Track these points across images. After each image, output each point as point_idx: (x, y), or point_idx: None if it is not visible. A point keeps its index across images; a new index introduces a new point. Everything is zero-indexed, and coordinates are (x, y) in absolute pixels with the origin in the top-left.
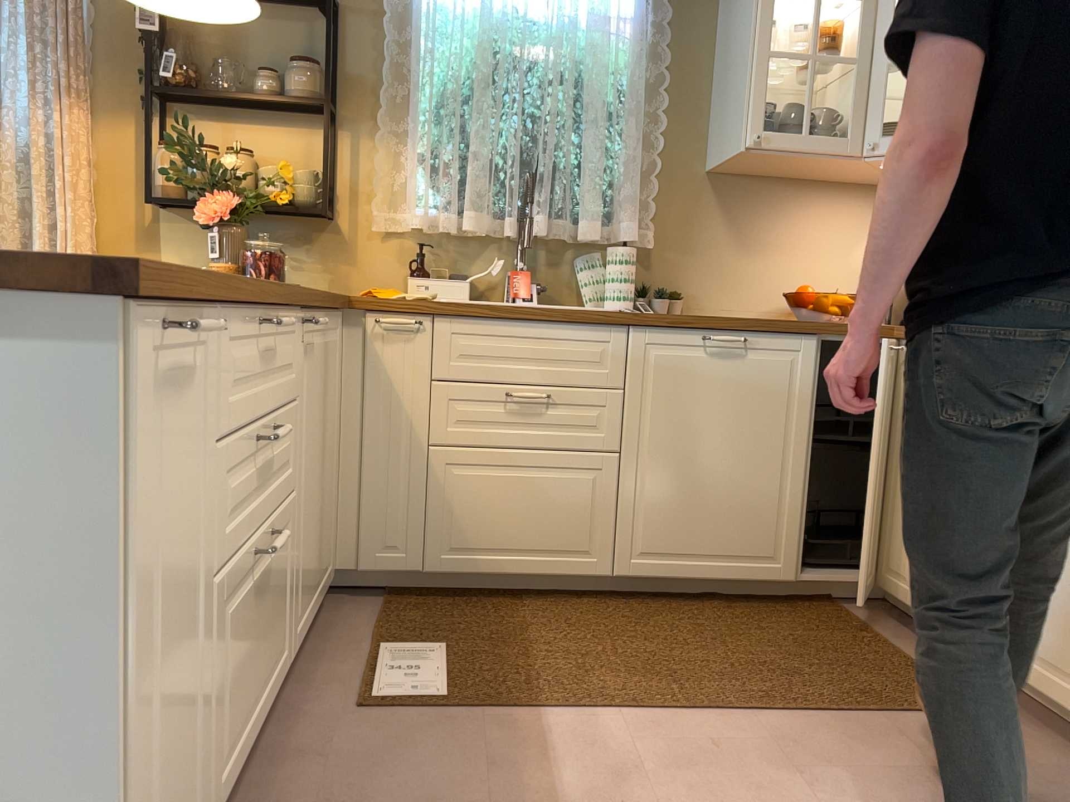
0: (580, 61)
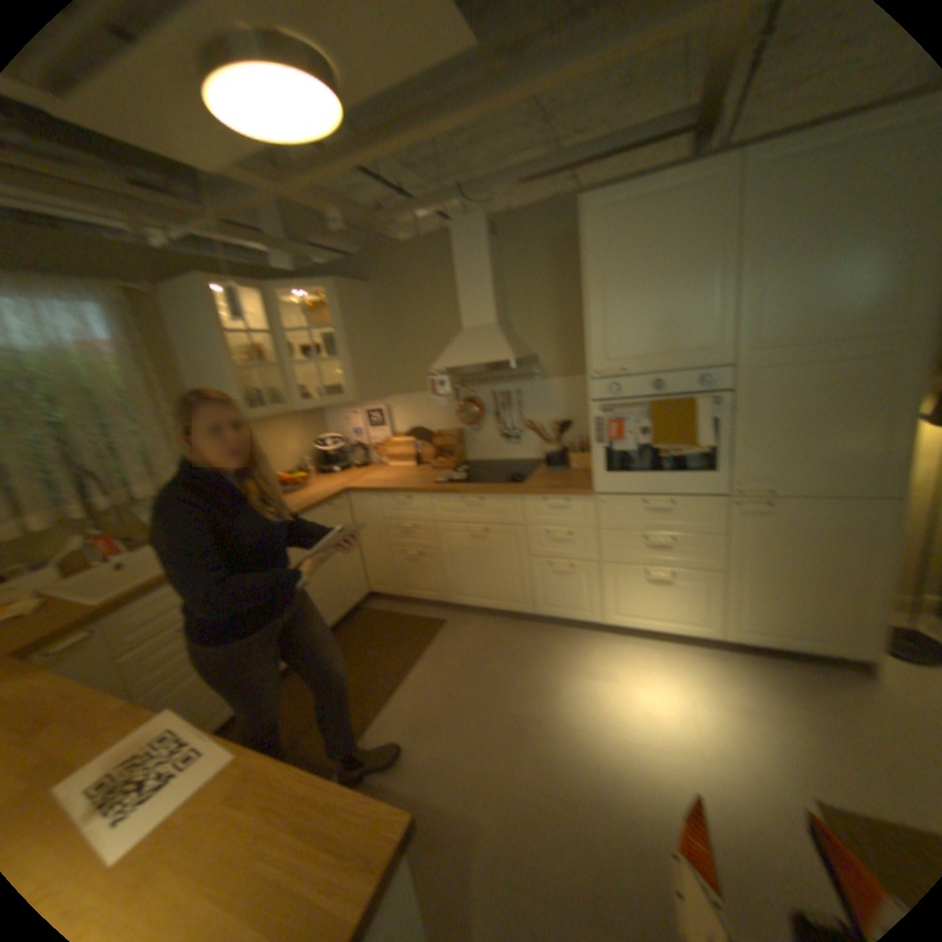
0: (83, 382)
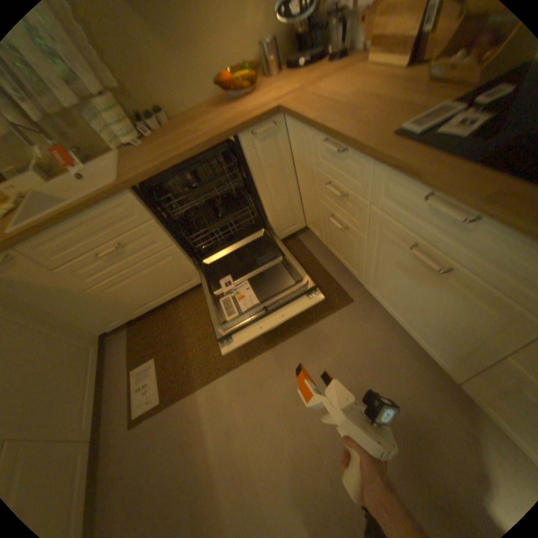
0: None
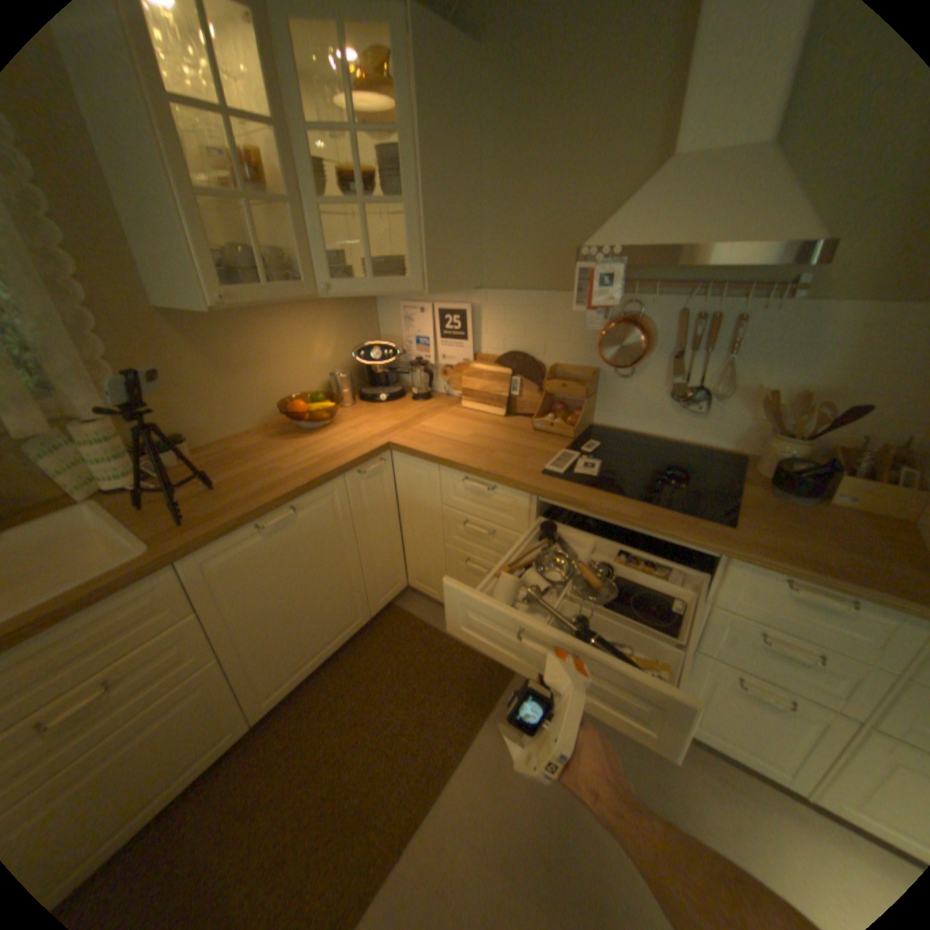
0: None
